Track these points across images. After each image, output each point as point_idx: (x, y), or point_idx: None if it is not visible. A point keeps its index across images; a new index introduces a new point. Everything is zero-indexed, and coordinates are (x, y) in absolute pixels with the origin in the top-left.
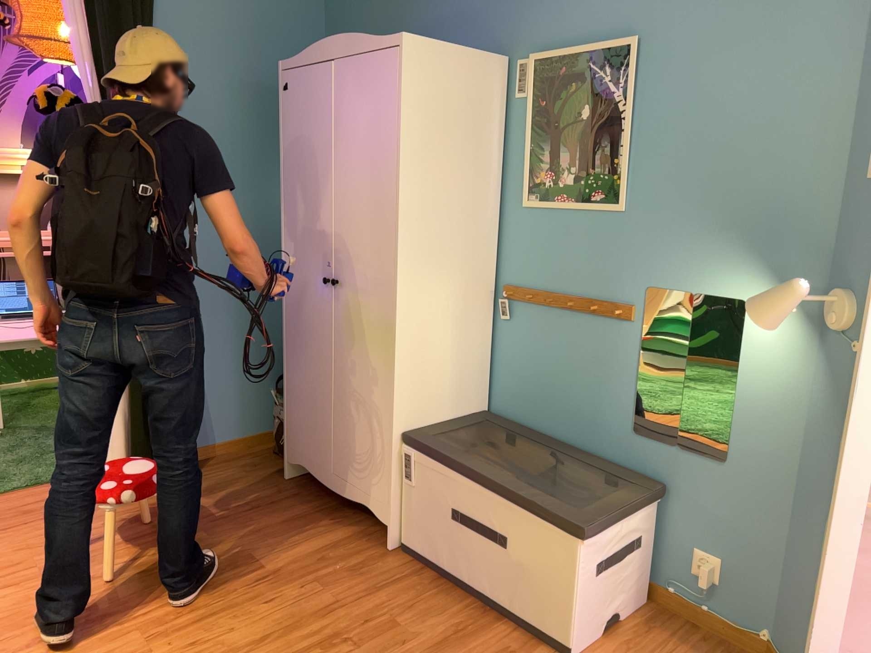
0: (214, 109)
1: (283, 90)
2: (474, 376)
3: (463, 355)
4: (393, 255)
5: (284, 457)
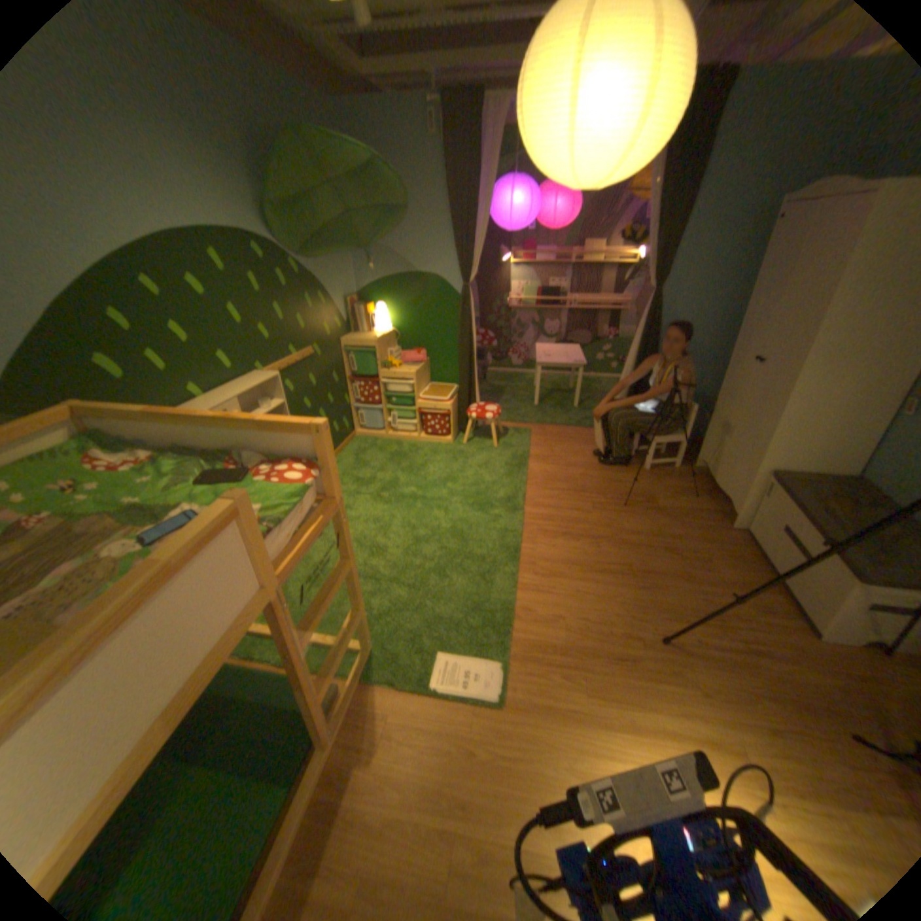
0: (729, 231)
1: (778, 221)
2: (853, 452)
3: (847, 434)
4: (803, 356)
5: (698, 457)
